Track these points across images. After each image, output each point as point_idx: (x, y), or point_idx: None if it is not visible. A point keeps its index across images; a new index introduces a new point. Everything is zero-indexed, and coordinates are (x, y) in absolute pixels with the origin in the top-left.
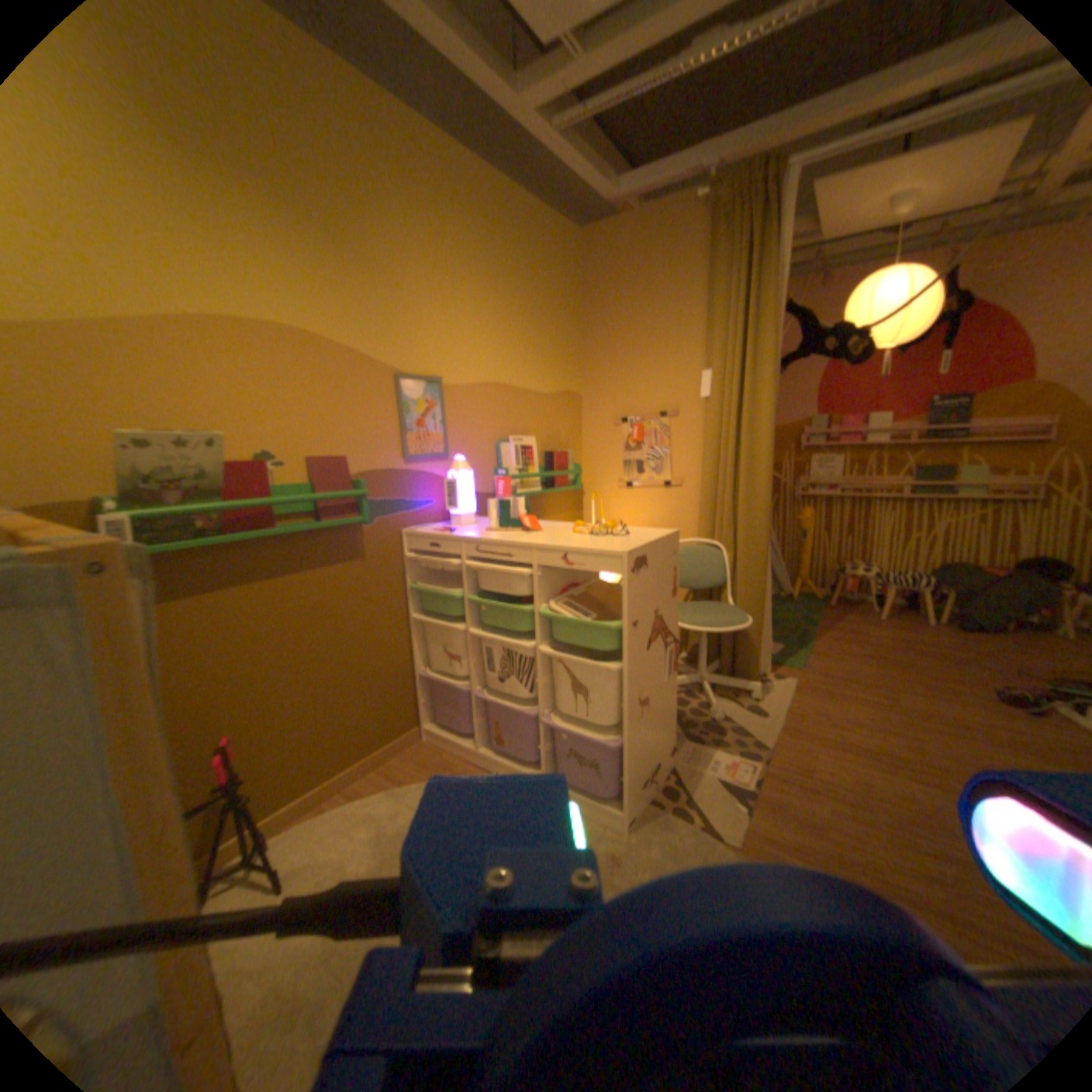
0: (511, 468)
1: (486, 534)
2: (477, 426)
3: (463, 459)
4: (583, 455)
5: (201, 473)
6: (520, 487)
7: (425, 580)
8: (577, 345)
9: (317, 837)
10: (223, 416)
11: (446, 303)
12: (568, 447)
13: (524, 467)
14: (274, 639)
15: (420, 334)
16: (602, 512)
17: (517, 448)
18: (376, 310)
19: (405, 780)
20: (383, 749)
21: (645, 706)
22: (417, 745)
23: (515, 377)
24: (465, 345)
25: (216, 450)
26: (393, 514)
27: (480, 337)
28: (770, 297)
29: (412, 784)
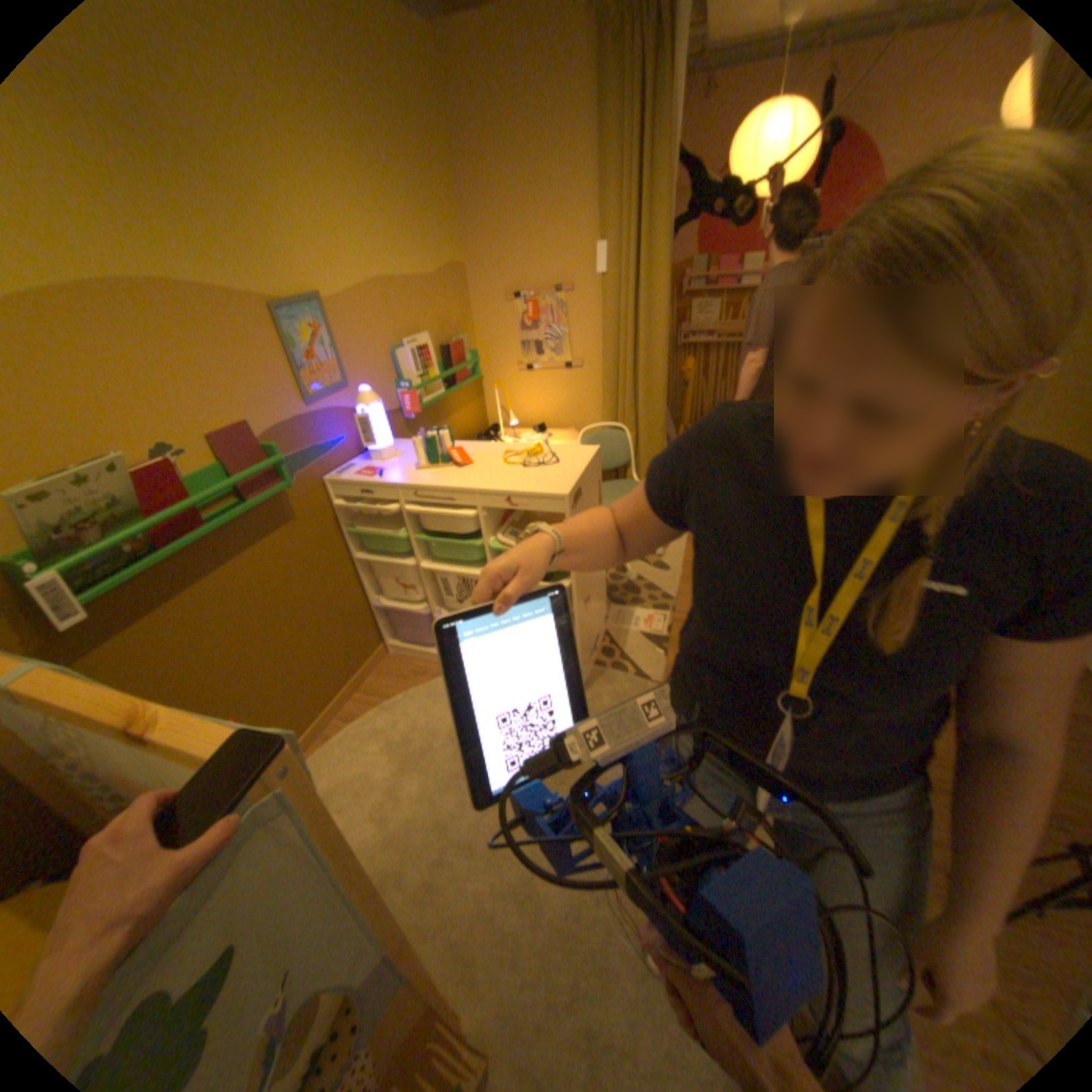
0: (412, 375)
1: (419, 476)
2: (367, 338)
3: (368, 389)
4: (476, 336)
5: (111, 500)
6: (425, 395)
7: (358, 519)
8: (450, 202)
9: (333, 759)
10: (95, 418)
11: (298, 187)
12: (461, 332)
13: (424, 371)
14: (236, 622)
15: (280, 241)
16: (508, 404)
17: (413, 352)
18: (220, 222)
19: (388, 692)
20: (358, 672)
21: (586, 602)
22: (385, 658)
23: (394, 265)
24: (333, 240)
25: (119, 472)
26: (309, 464)
27: (346, 224)
28: (663, 156)
29: (395, 694)
